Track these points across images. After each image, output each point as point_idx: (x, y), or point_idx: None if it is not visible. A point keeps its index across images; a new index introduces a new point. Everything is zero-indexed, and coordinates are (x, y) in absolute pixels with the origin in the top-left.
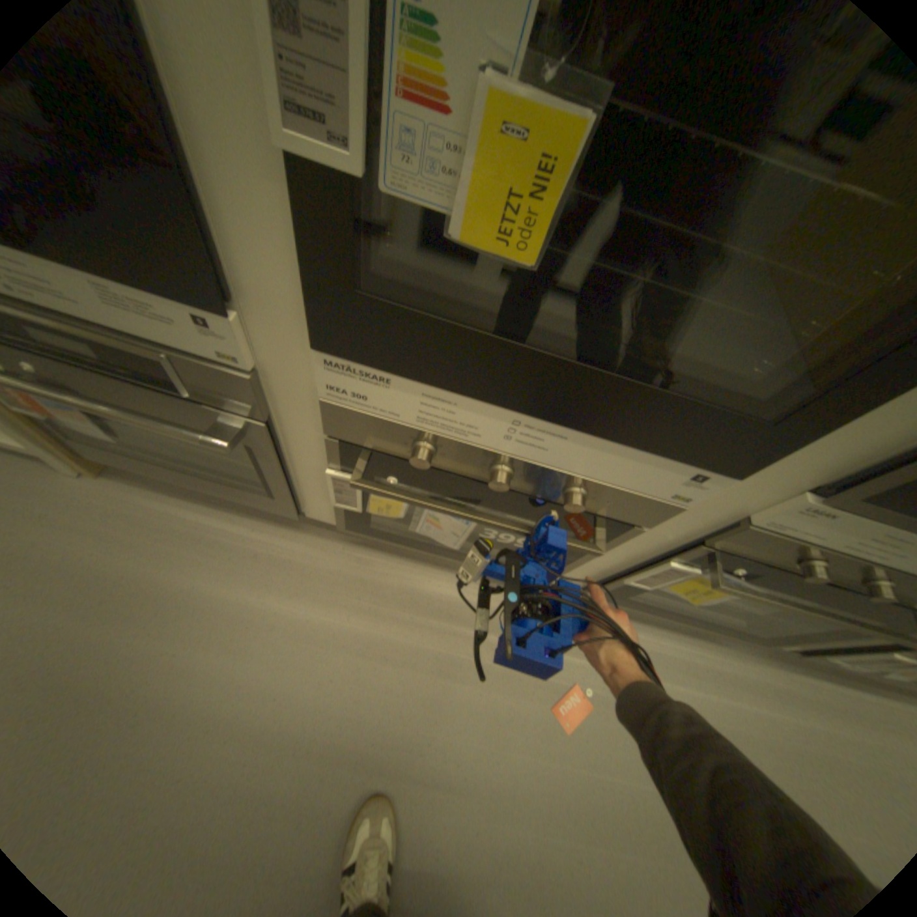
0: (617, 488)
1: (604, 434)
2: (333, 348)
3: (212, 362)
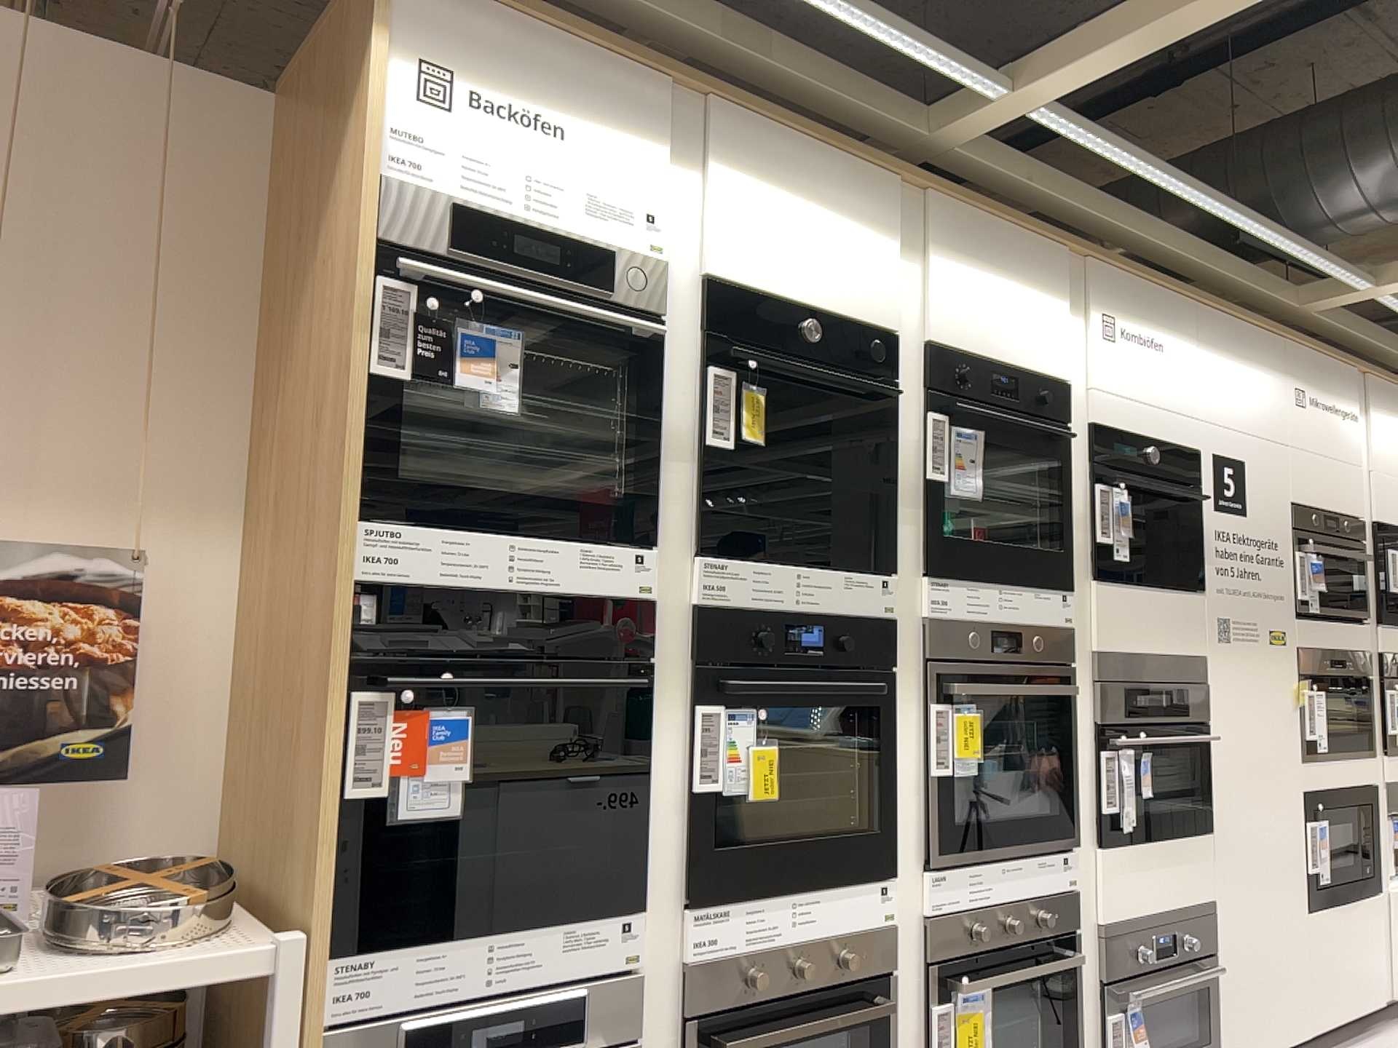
0: (858, 932)
1: (830, 884)
2: (696, 904)
3: (617, 974)
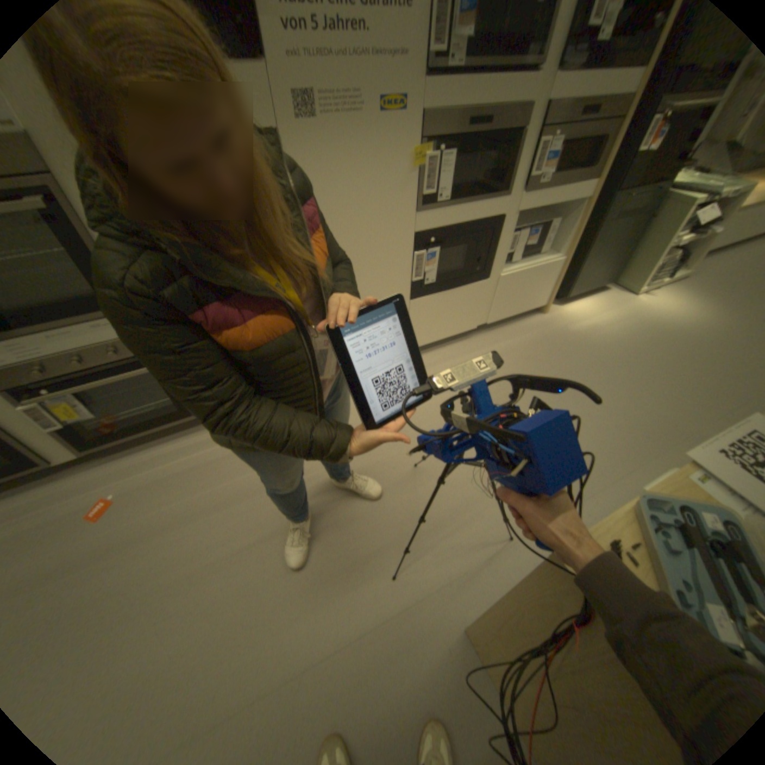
0: None
1: None
2: None
3: None
